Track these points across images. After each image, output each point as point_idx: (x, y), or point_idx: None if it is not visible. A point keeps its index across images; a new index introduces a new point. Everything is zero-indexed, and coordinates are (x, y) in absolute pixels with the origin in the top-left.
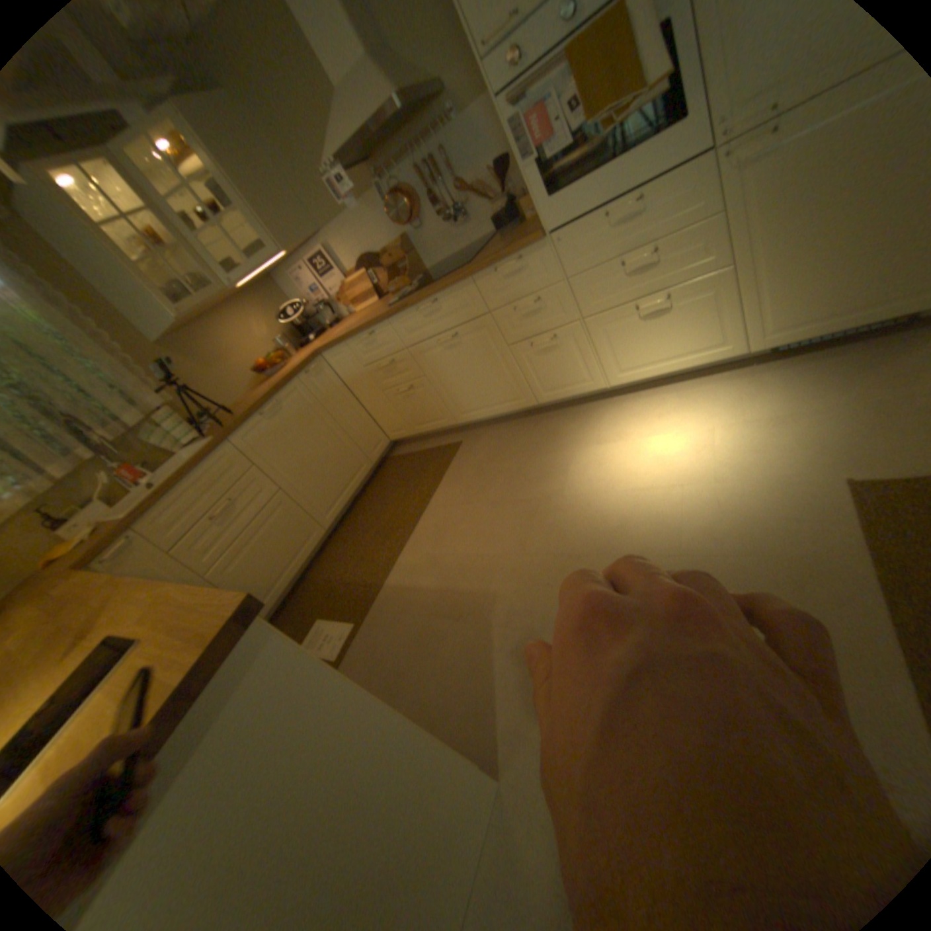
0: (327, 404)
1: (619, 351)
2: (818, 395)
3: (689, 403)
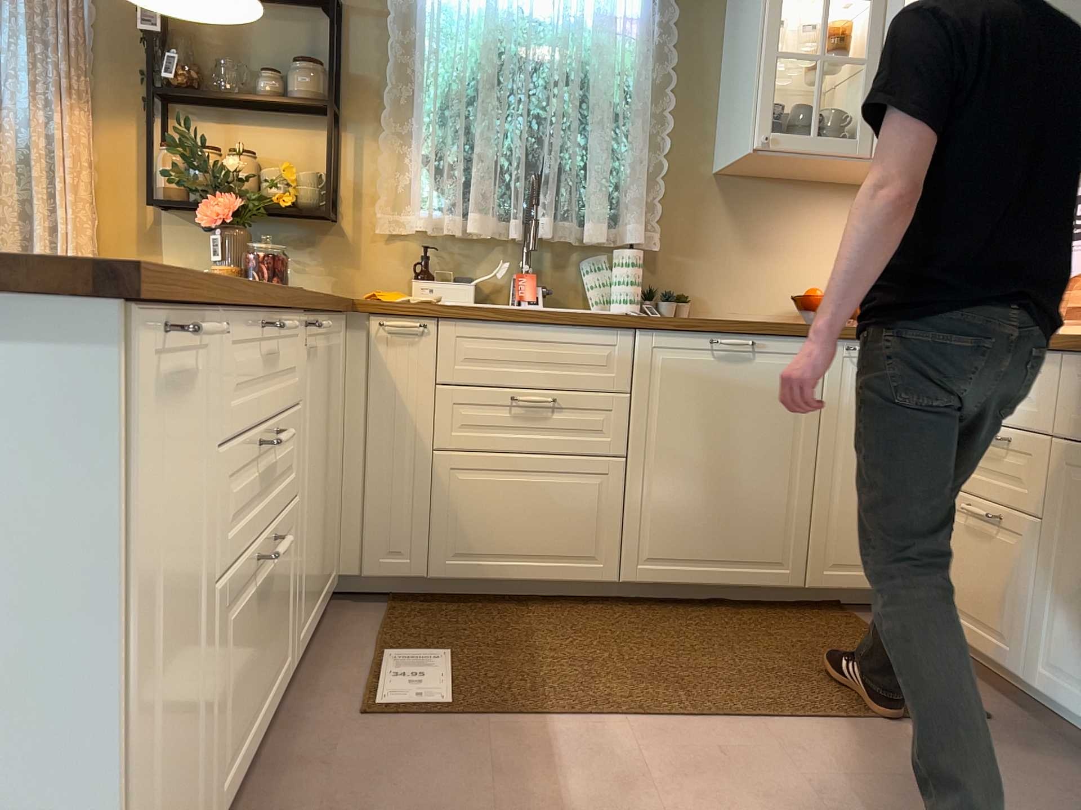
0: (832, 424)
1: None
2: None
3: None
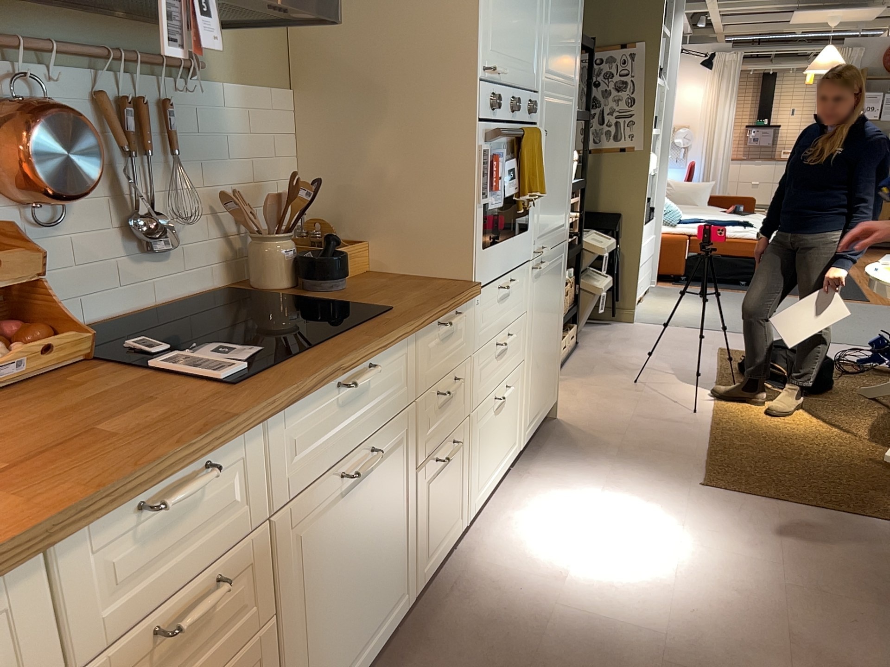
0: None
1: (480, 463)
2: (588, 464)
3: (537, 508)
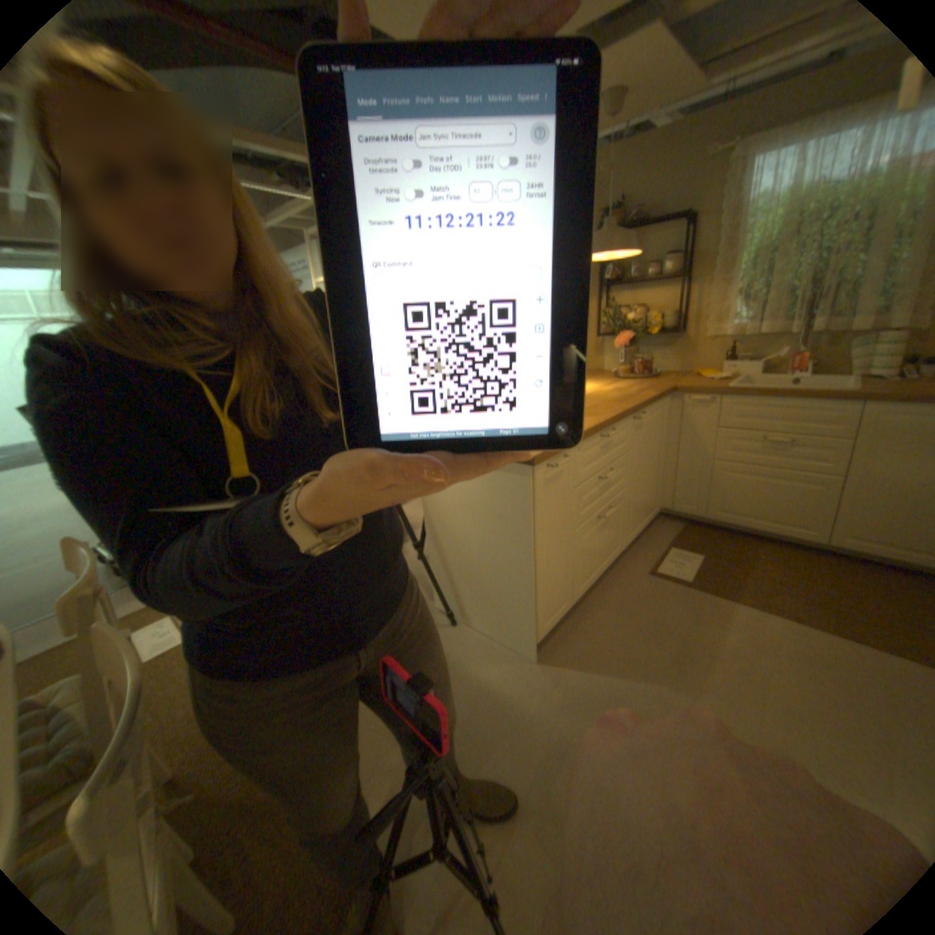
0: None
1: None
2: None
3: None
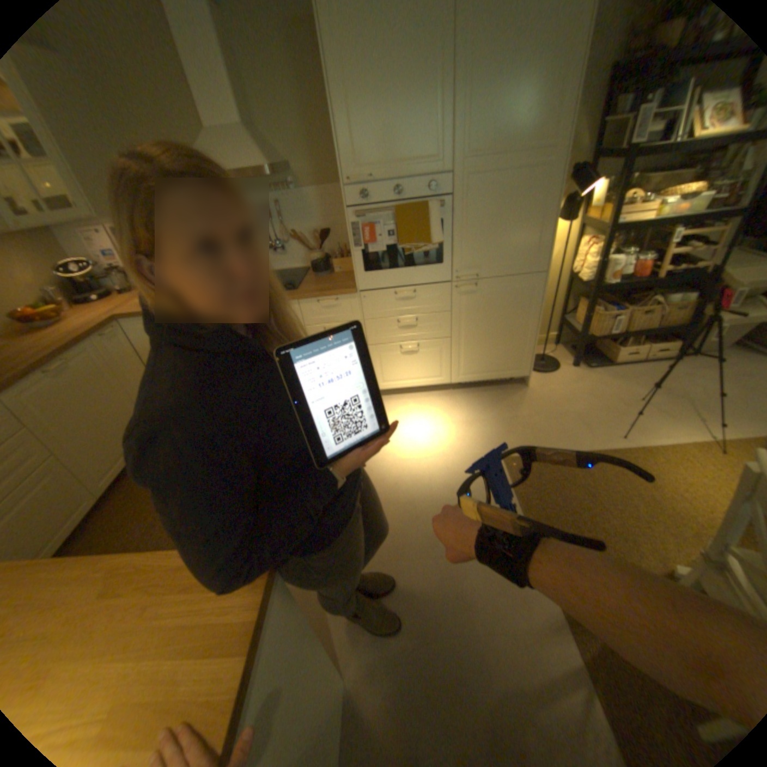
0: (115, 371)
1: (383, 370)
2: (480, 411)
3: (419, 407)
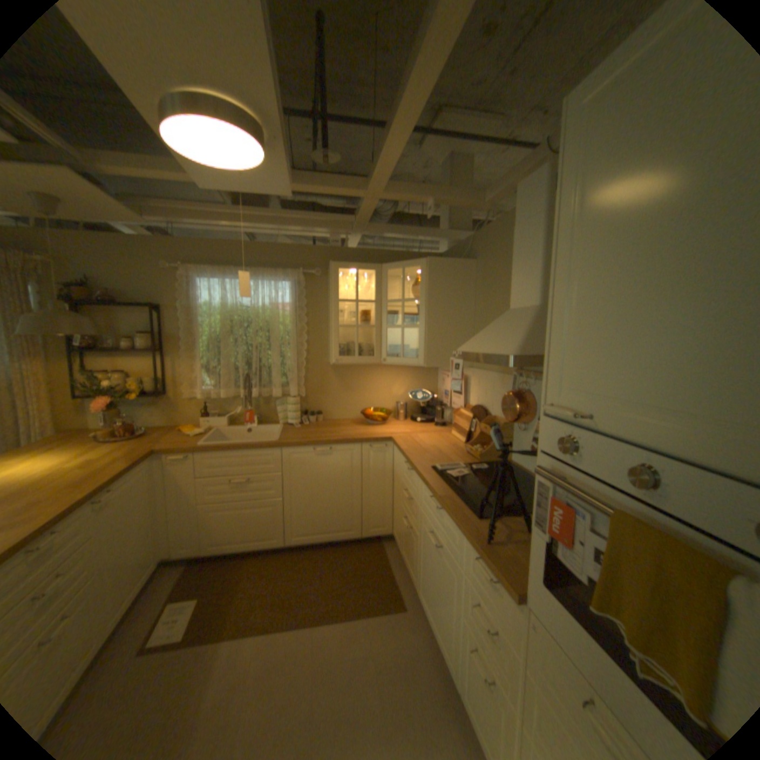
0: (365, 476)
1: None
2: None
3: None
